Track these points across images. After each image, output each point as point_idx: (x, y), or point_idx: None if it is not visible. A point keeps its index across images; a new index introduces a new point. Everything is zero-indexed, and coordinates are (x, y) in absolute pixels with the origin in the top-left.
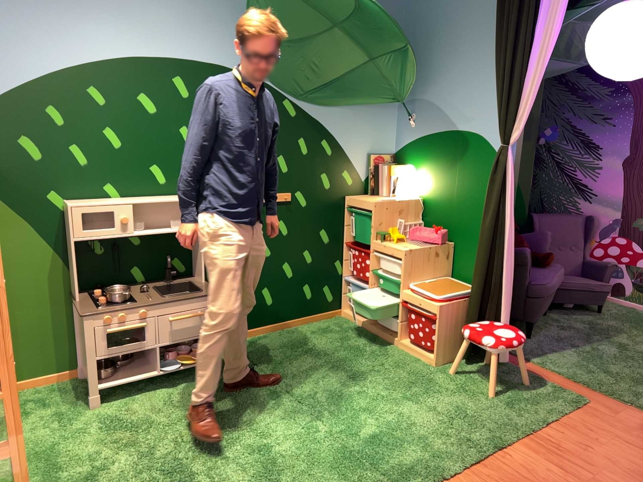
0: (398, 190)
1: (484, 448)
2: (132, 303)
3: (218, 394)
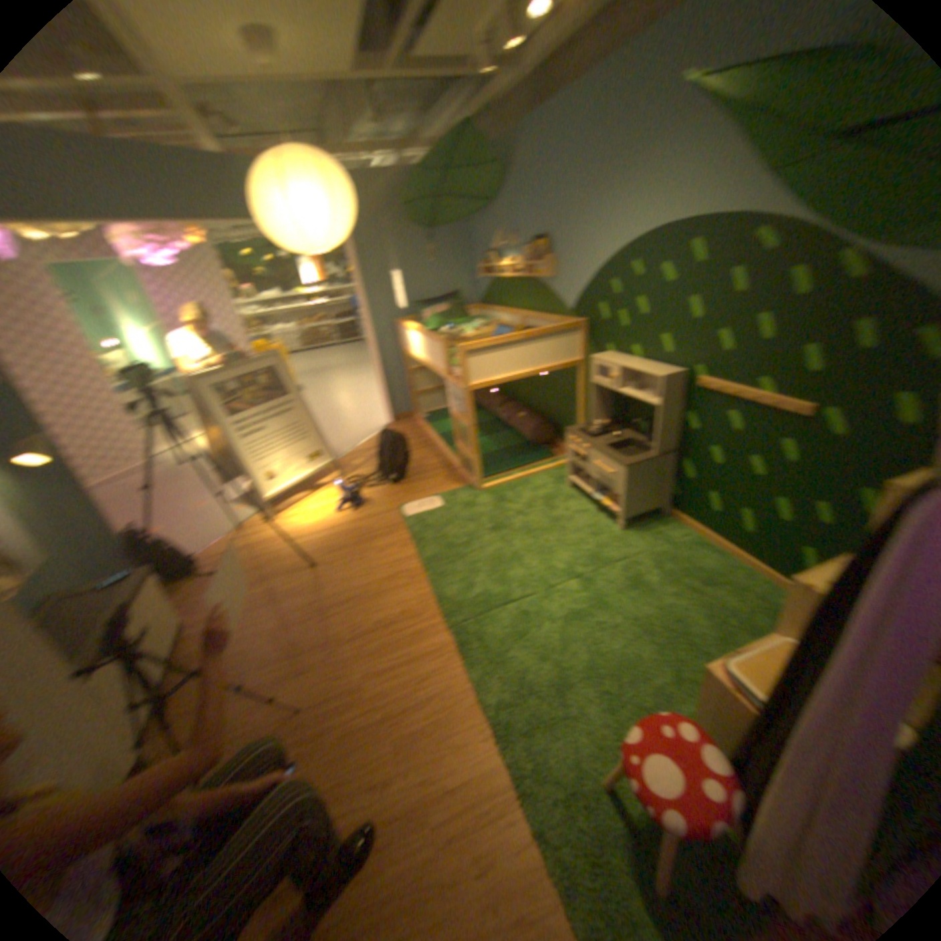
0: None
1: (495, 715)
2: (590, 438)
3: (591, 534)
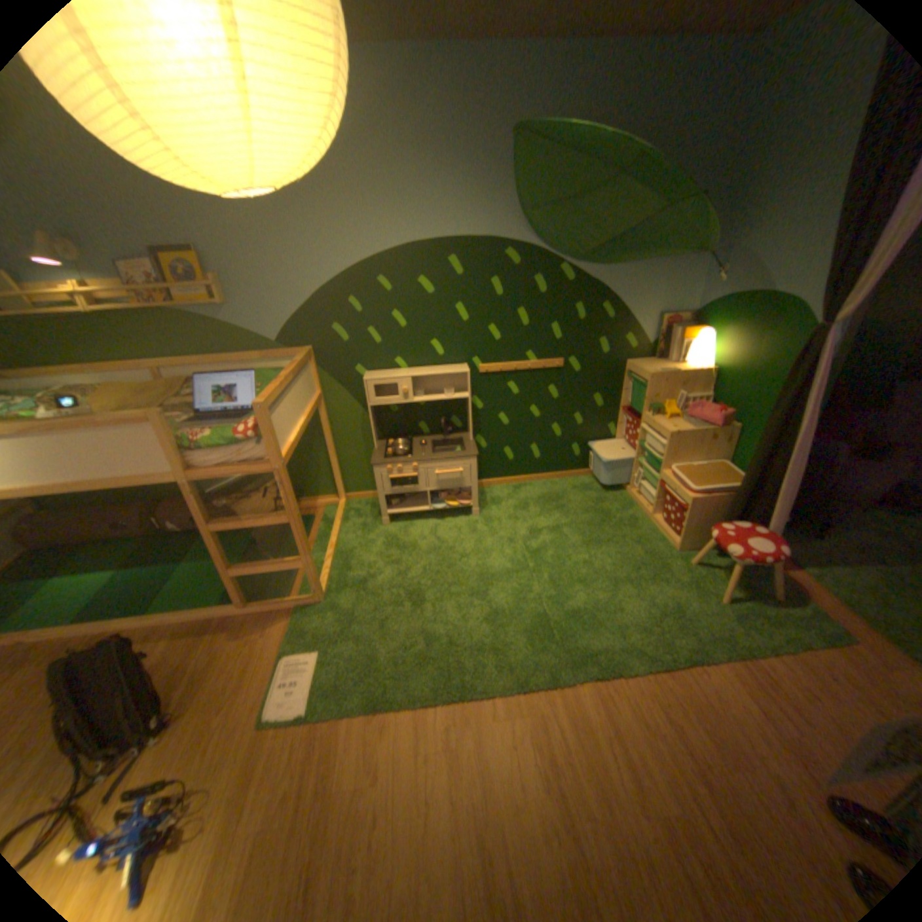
0: (687, 357)
1: (682, 659)
2: (408, 457)
3: (470, 534)
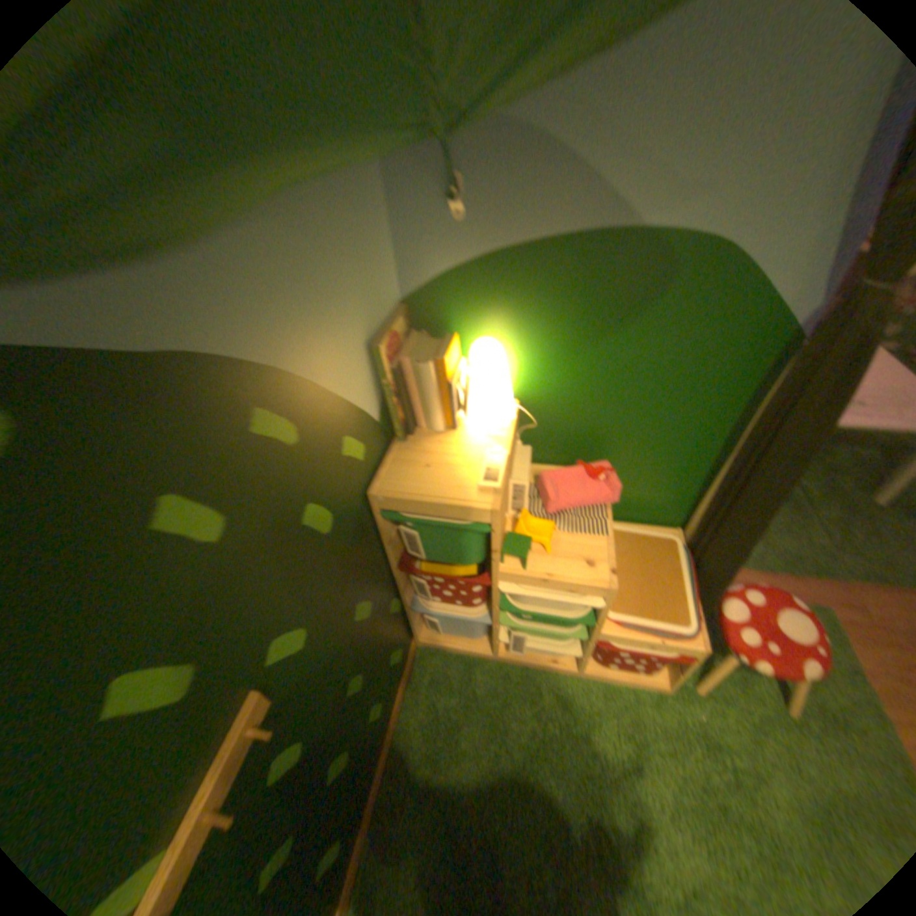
0: (471, 410)
1: None
2: None
3: None
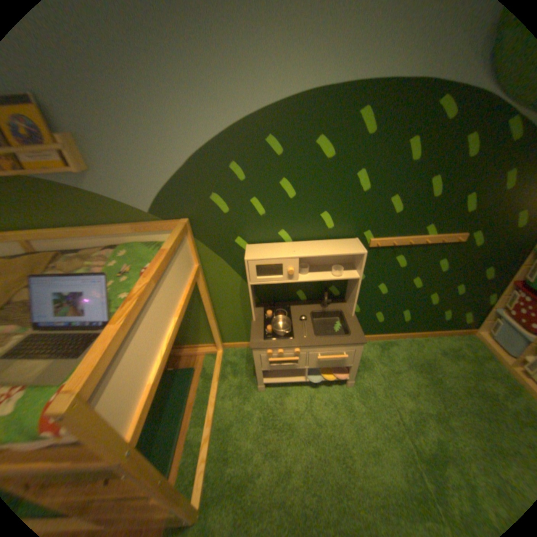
0: None
1: None
2: (290, 339)
3: (348, 415)
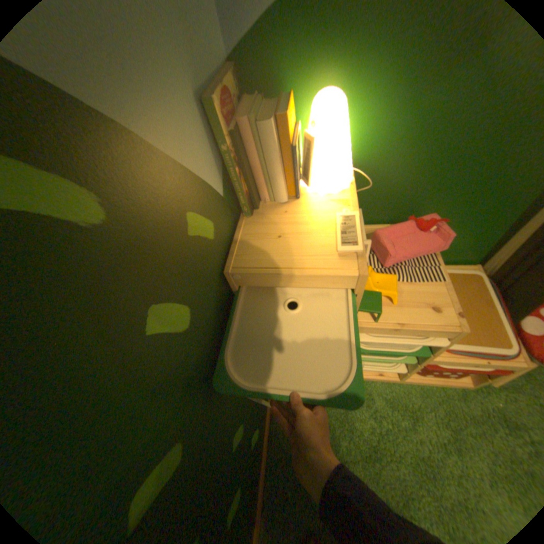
0: (313, 174)
1: None
2: None
3: None
